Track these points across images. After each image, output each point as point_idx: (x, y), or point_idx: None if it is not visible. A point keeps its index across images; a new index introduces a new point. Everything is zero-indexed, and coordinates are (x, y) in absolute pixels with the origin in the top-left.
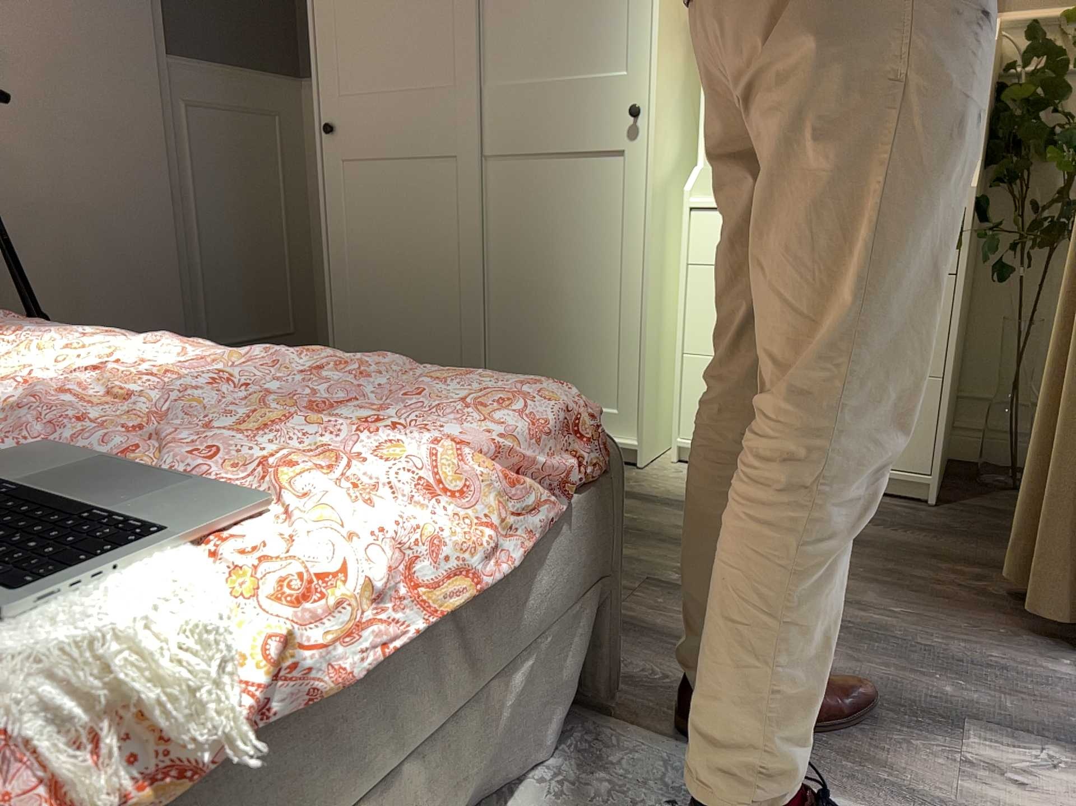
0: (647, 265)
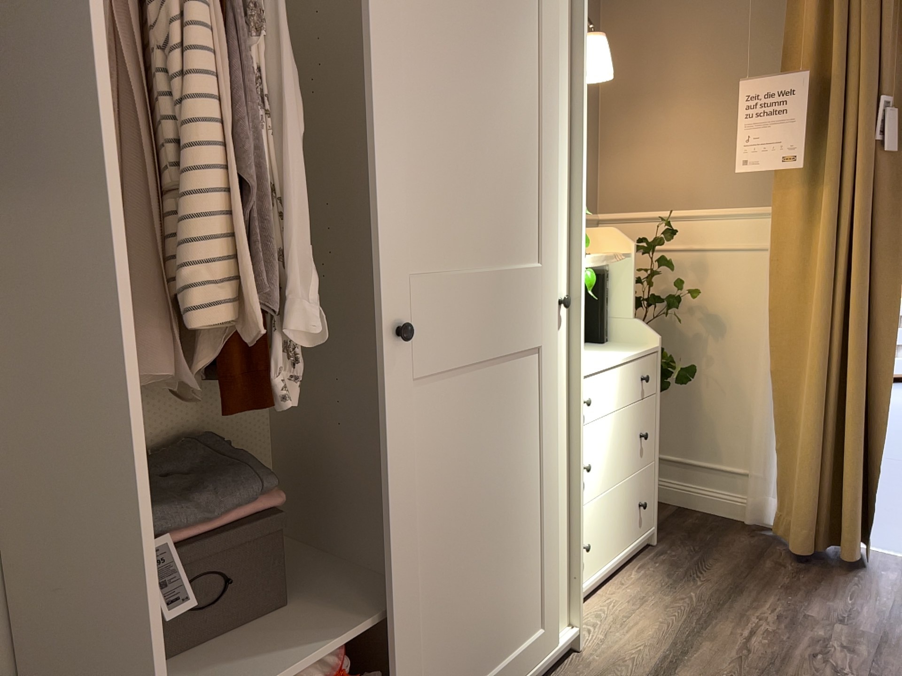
0: (572, 440)
